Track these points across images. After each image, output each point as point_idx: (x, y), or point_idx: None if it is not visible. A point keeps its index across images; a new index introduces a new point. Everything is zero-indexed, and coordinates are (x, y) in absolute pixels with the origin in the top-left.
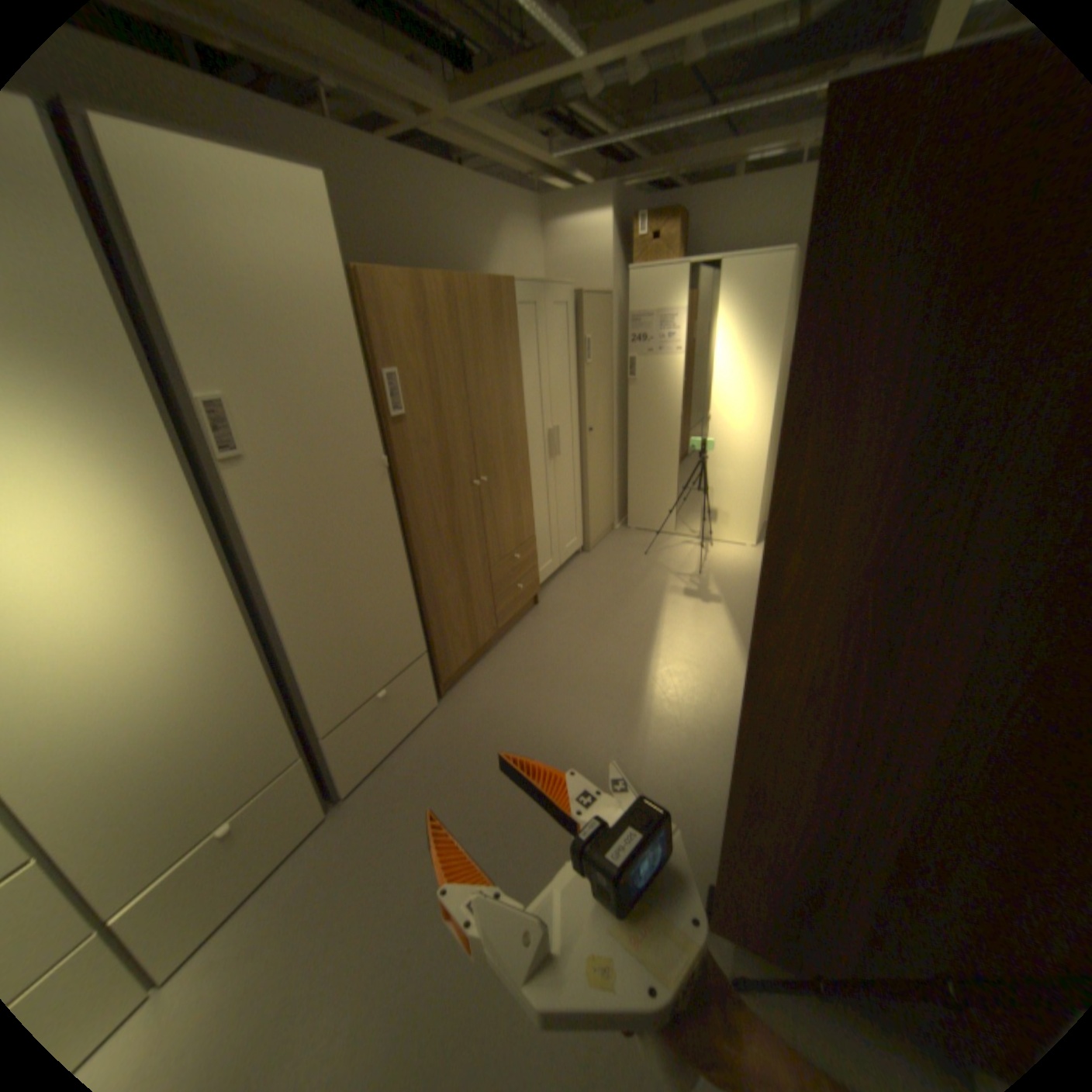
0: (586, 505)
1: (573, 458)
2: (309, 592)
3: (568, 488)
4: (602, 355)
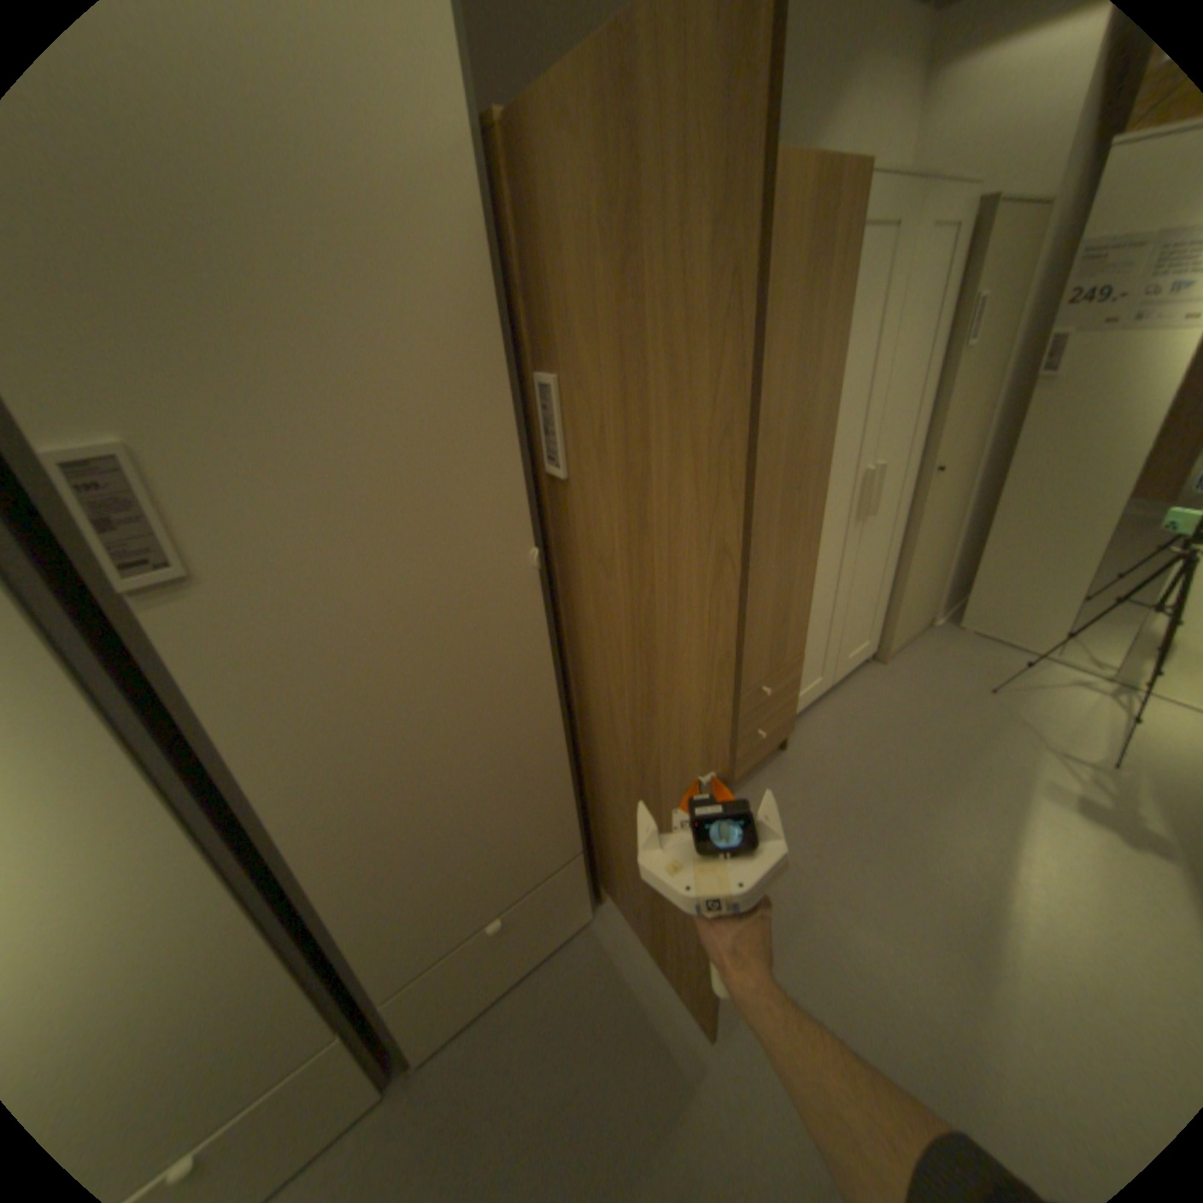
0: (900, 592)
1: (896, 514)
2: (354, 804)
3: (876, 565)
4: (1000, 326)
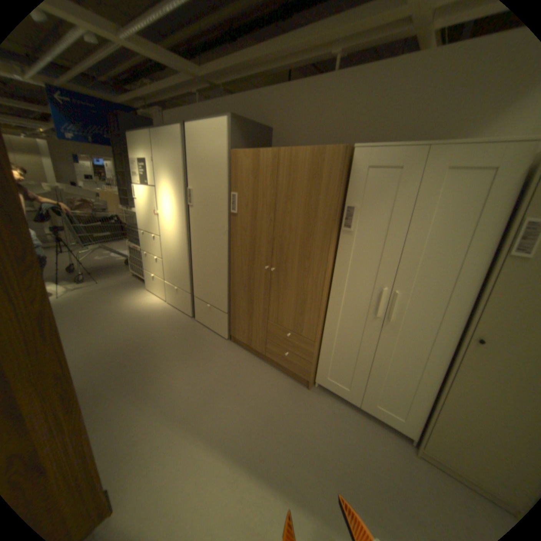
0: (436, 411)
1: (434, 345)
2: (199, 253)
3: (408, 365)
4: None
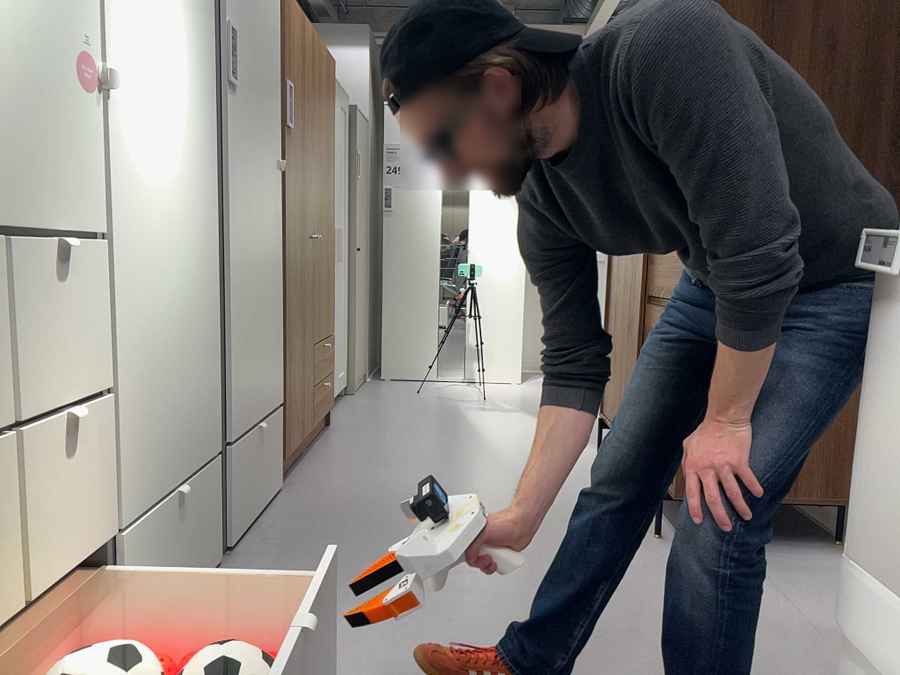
0: (353, 333)
1: (344, 273)
2: (242, 256)
3: (341, 305)
4: (364, 176)
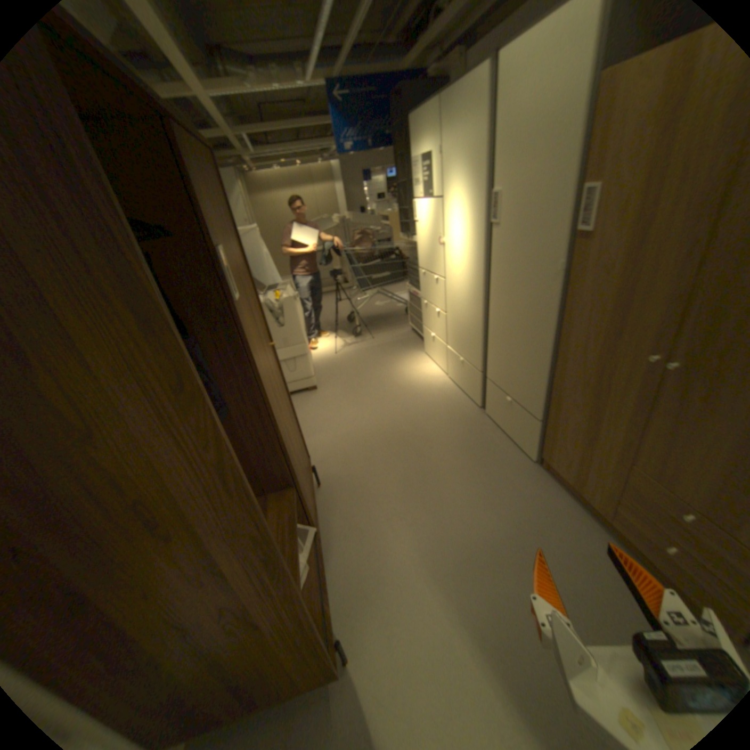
0: None
1: None
2: (500, 309)
3: None
4: None
